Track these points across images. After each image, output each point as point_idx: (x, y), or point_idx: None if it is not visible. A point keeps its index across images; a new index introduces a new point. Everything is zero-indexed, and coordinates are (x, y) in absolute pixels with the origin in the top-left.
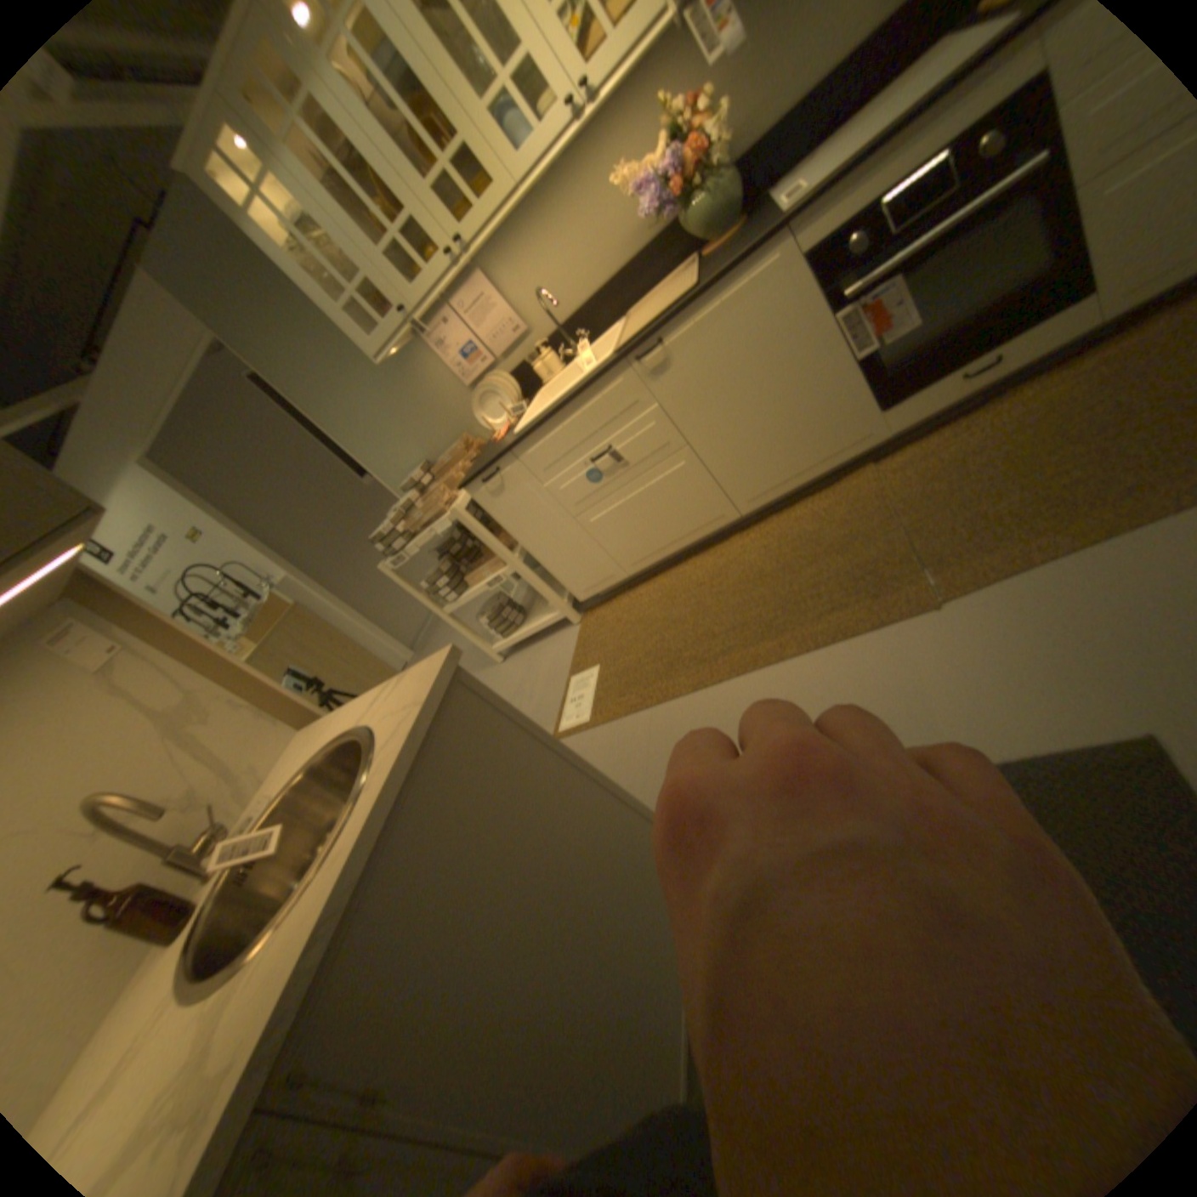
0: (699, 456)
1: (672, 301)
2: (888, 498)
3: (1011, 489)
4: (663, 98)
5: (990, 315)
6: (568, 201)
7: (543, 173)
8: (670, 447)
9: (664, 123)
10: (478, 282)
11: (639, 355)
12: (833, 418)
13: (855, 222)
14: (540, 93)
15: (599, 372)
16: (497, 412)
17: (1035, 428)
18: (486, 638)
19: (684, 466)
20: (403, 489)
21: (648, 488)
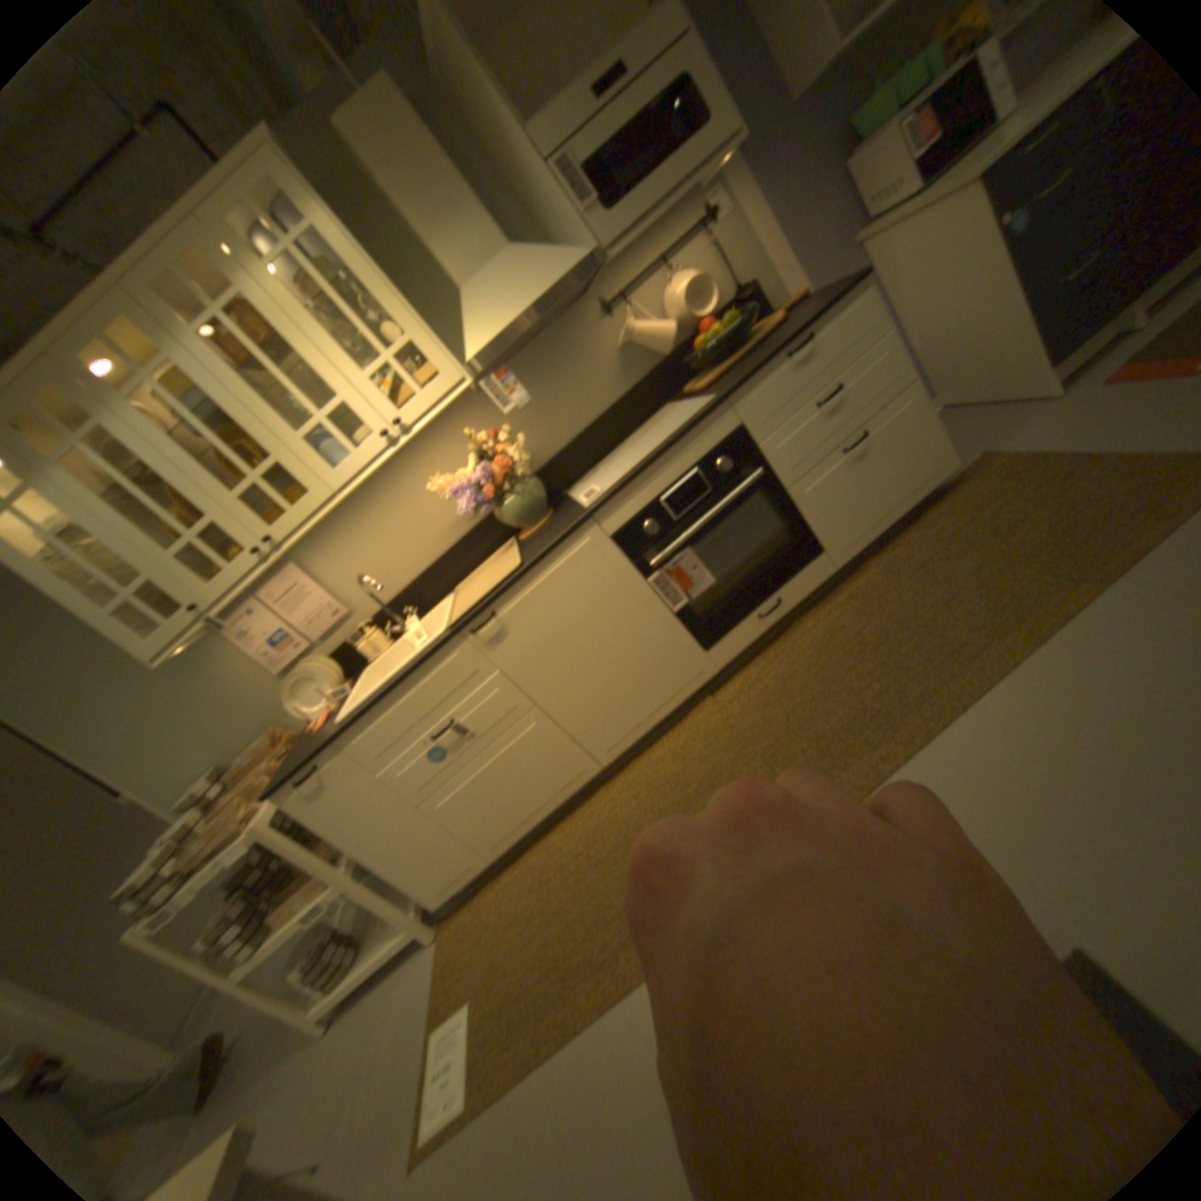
0: (551, 715)
1: (502, 579)
2: (737, 728)
3: (834, 706)
4: (470, 432)
5: (763, 571)
6: (390, 503)
7: (363, 482)
8: (519, 710)
9: (474, 448)
10: (294, 573)
11: (477, 628)
12: (668, 662)
13: (646, 513)
14: (358, 427)
15: (435, 648)
16: (316, 698)
17: (829, 651)
18: (300, 1001)
19: (537, 727)
20: (182, 808)
21: (502, 757)
